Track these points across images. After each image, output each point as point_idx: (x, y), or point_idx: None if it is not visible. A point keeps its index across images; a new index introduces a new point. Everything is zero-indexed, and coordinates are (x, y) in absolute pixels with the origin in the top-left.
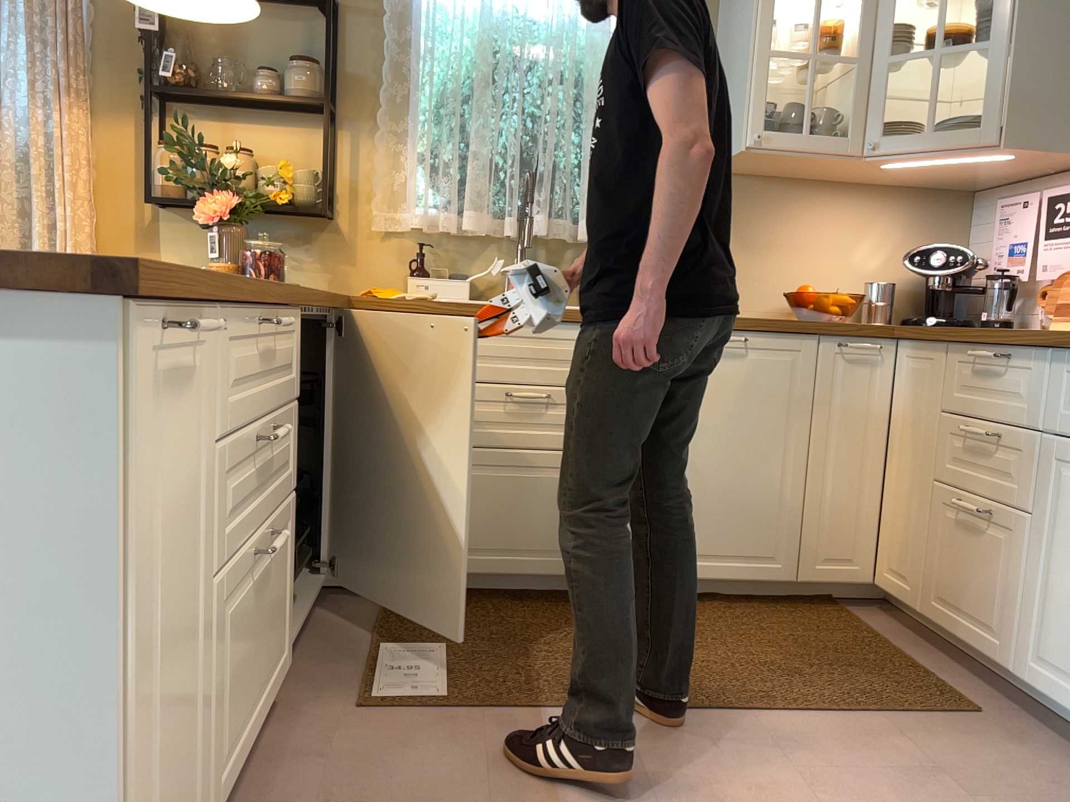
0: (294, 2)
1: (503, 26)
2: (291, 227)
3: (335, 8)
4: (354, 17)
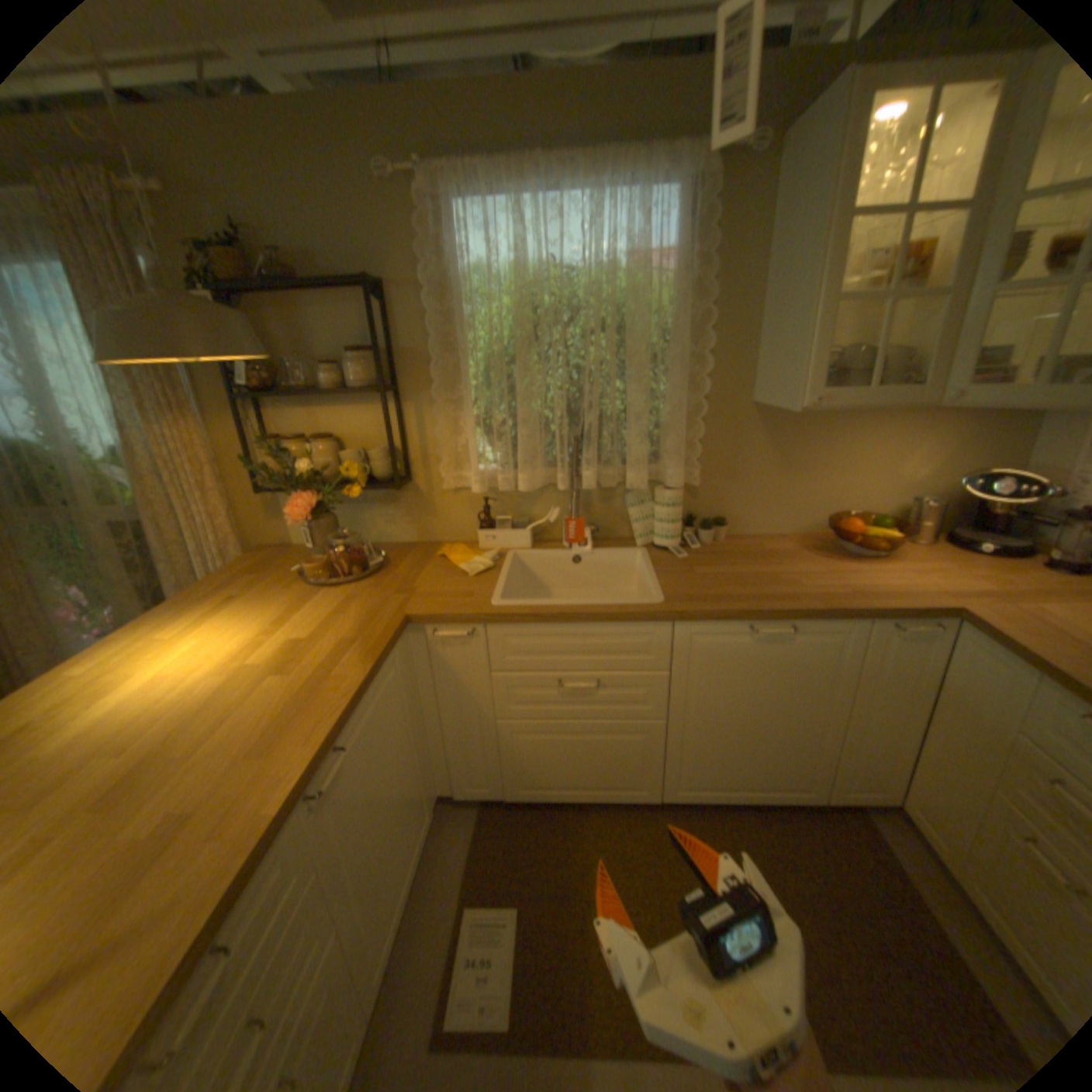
0: (336, 282)
1: (539, 278)
2: (377, 489)
3: (370, 292)
4: (395, 288)
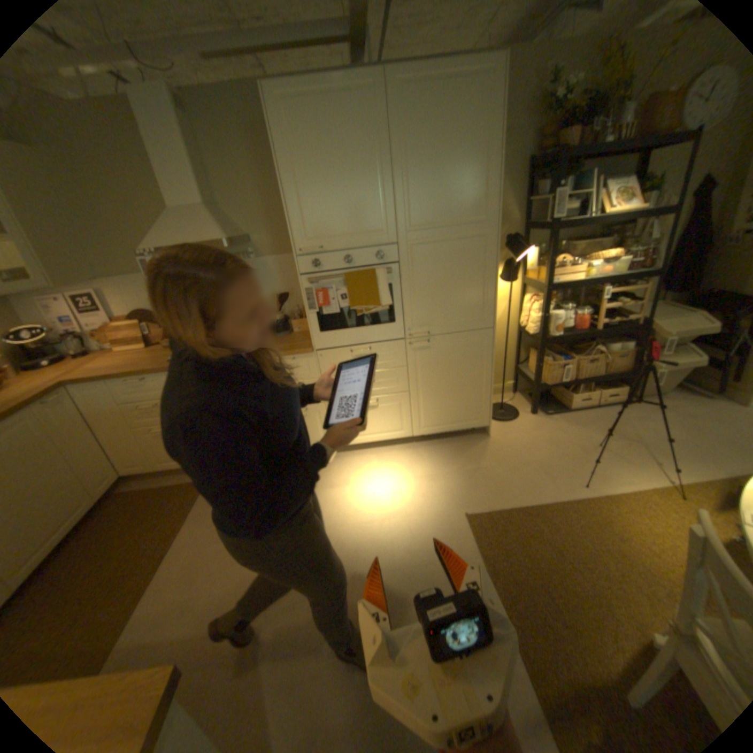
0: None
1: None
2: None
3: None
4: None
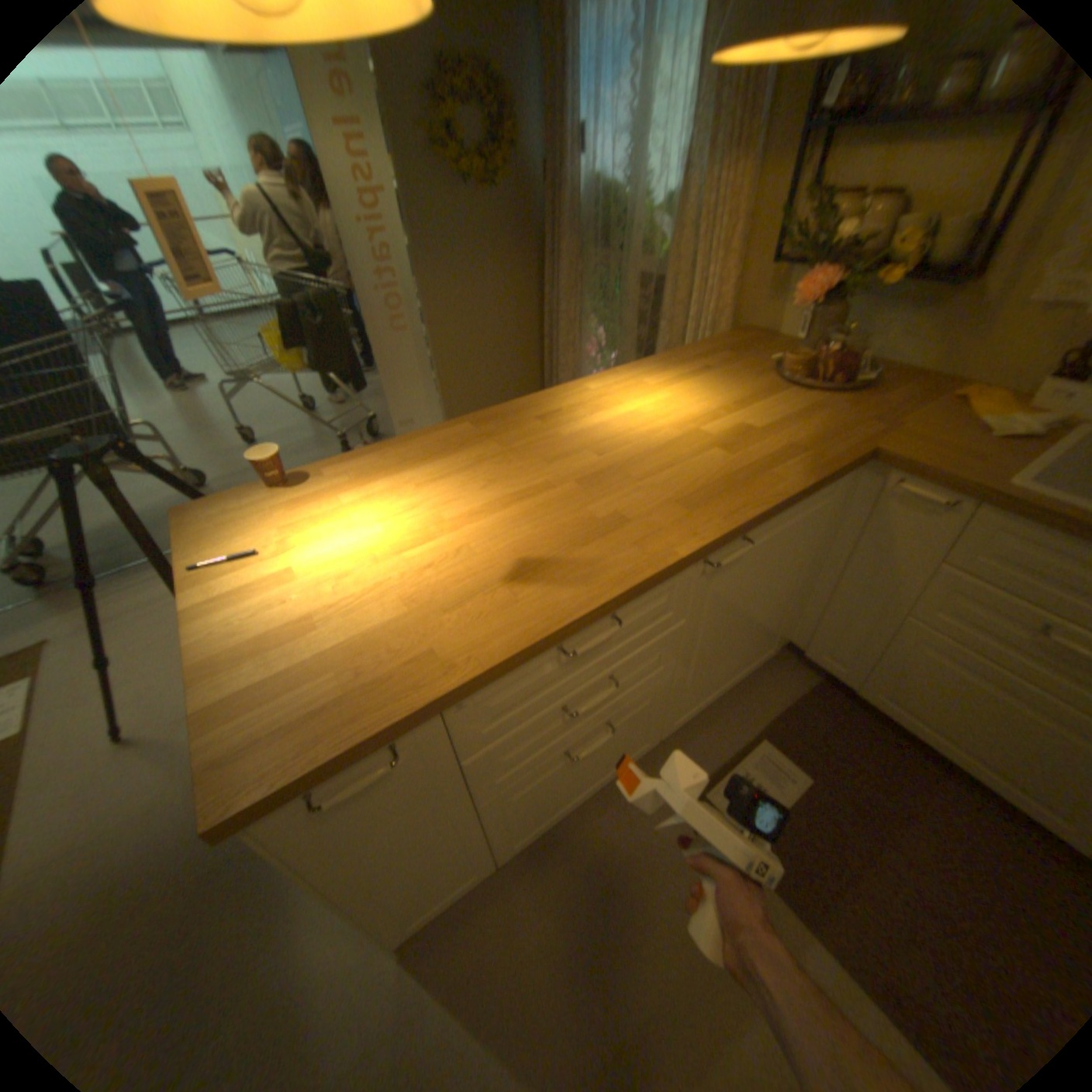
0: None
1: None
2: (920, 282)
3: None
4: None
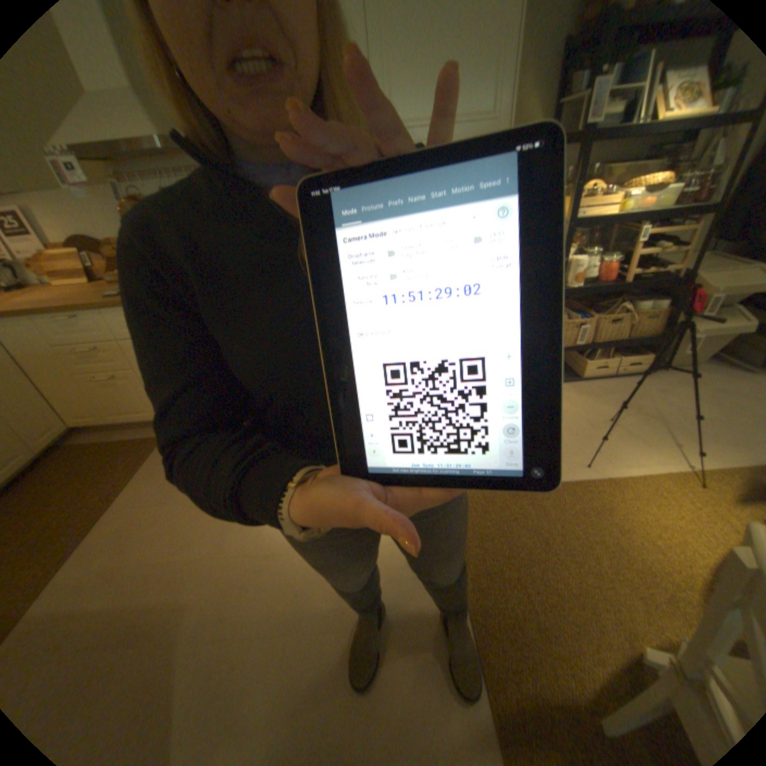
0: None
1: None
2: None
3: None
4: None
